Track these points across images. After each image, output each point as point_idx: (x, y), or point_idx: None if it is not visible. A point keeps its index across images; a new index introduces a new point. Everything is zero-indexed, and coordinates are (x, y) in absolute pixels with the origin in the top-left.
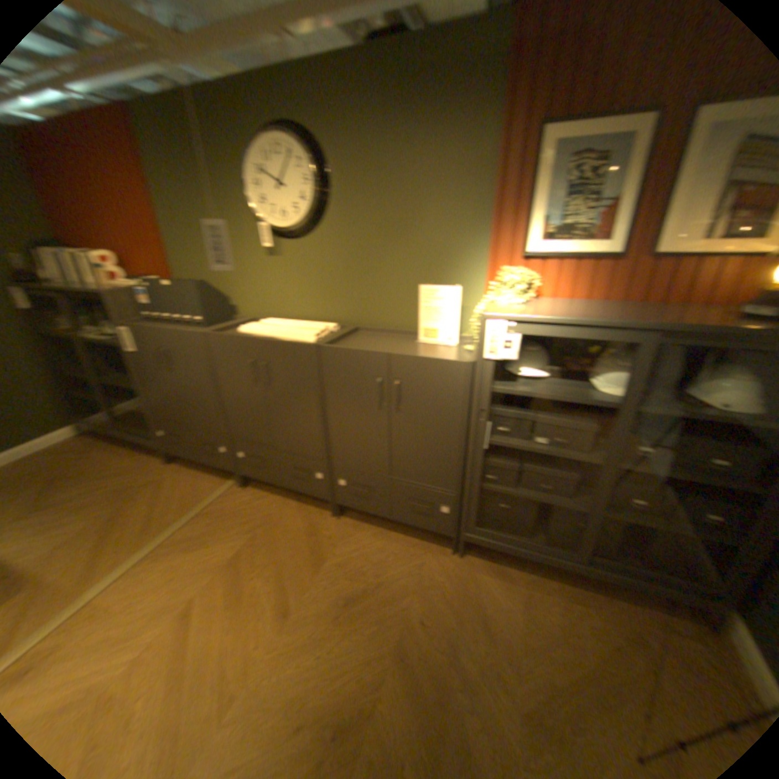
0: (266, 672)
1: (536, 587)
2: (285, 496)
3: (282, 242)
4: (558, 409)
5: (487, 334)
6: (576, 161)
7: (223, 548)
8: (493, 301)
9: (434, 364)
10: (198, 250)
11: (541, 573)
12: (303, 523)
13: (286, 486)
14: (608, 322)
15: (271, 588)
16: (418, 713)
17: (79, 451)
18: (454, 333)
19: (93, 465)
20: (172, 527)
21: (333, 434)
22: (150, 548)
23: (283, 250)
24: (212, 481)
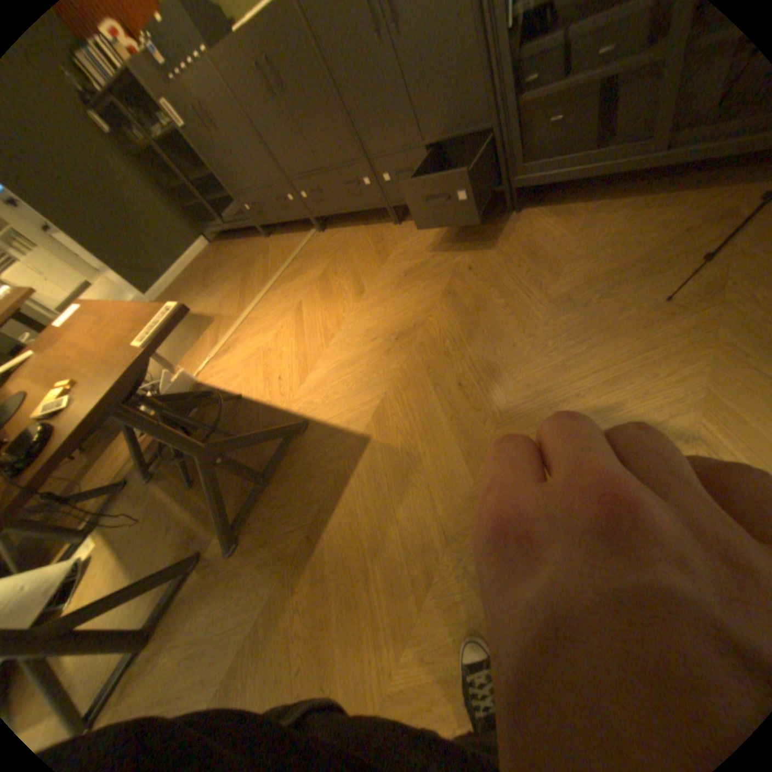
0: (354, 320)
1: (606, 208)
2: (357, 224)
3: None
4: None
5: None
6: None
7: (317, 270)
8: None
9: None
10: None
11: (617, 194)
12: (373, 237)
13: (350, 208)
14: None
15: (352, 281)
16: (462, 315)
17: (217, 250)
18: None
19: (228, 254)
20: (282, 269)
21: (358, 115)
22: (272, 283)
23: None
24: (302, 234)
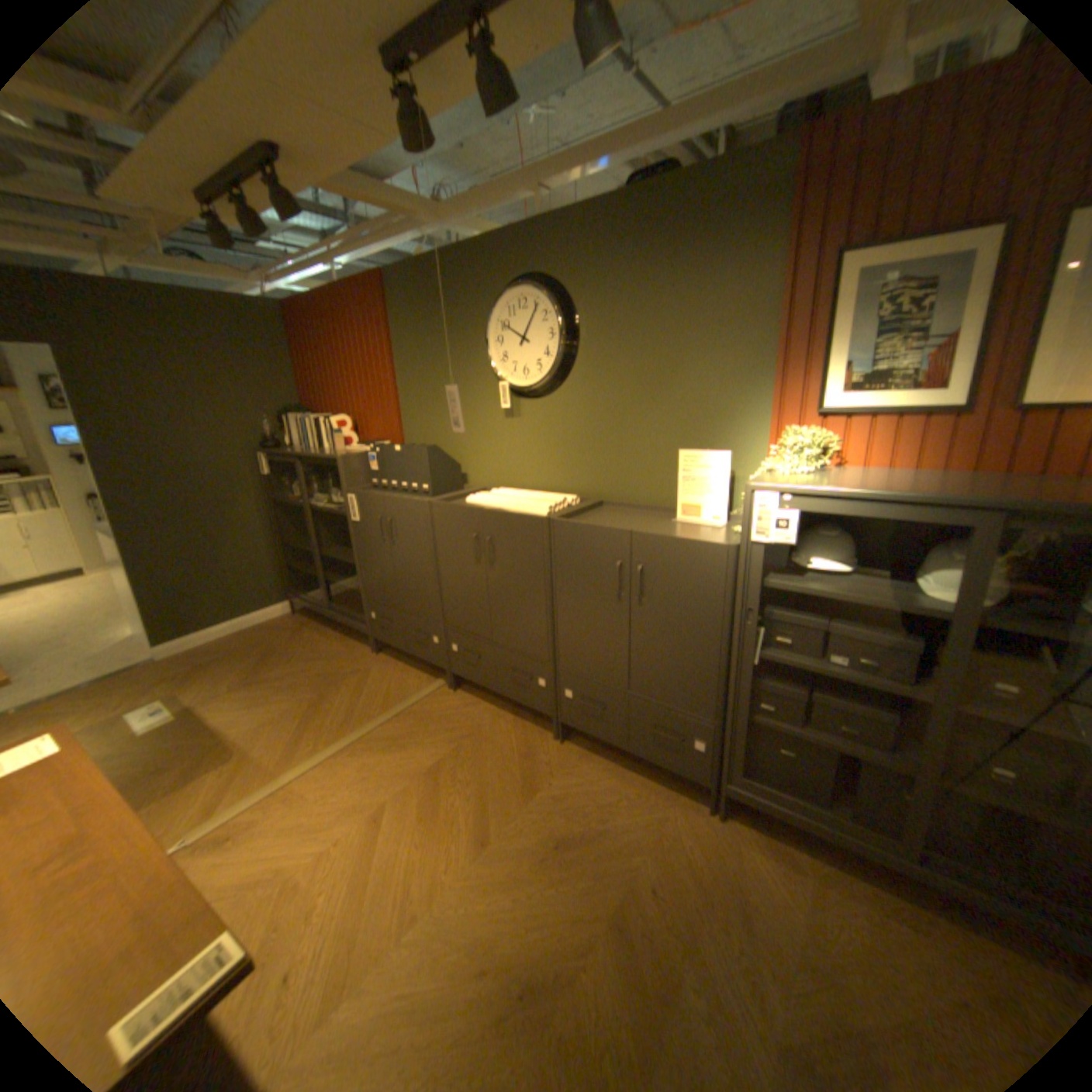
0: (455, 902)
1: (837, 887)
2: (502, 707)
3: (524, 402)
4: (869, 620)
5: (756, 511)
6: (890, 293)
7: (426, 754)
8: (772, 469)
9: (688, 546)
10: (437, 414)
11: (848, 869)
12: (519, 743)
13: (504, 693)
14: (923, 498)
15: (472, 810)
16: (633, 1002)
17: (296, 629)
18: (724, 512)
19: (308, 645)
20: (376, 722)
21: (563, 630)
22: (352, 740)
23: (525, 412)
24: (423, 678)
